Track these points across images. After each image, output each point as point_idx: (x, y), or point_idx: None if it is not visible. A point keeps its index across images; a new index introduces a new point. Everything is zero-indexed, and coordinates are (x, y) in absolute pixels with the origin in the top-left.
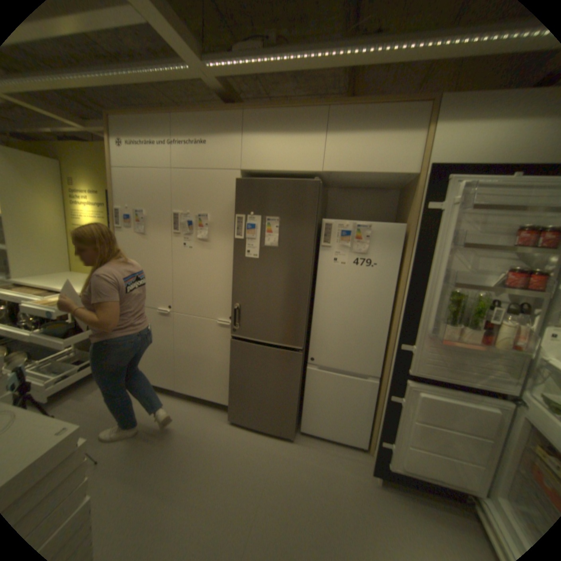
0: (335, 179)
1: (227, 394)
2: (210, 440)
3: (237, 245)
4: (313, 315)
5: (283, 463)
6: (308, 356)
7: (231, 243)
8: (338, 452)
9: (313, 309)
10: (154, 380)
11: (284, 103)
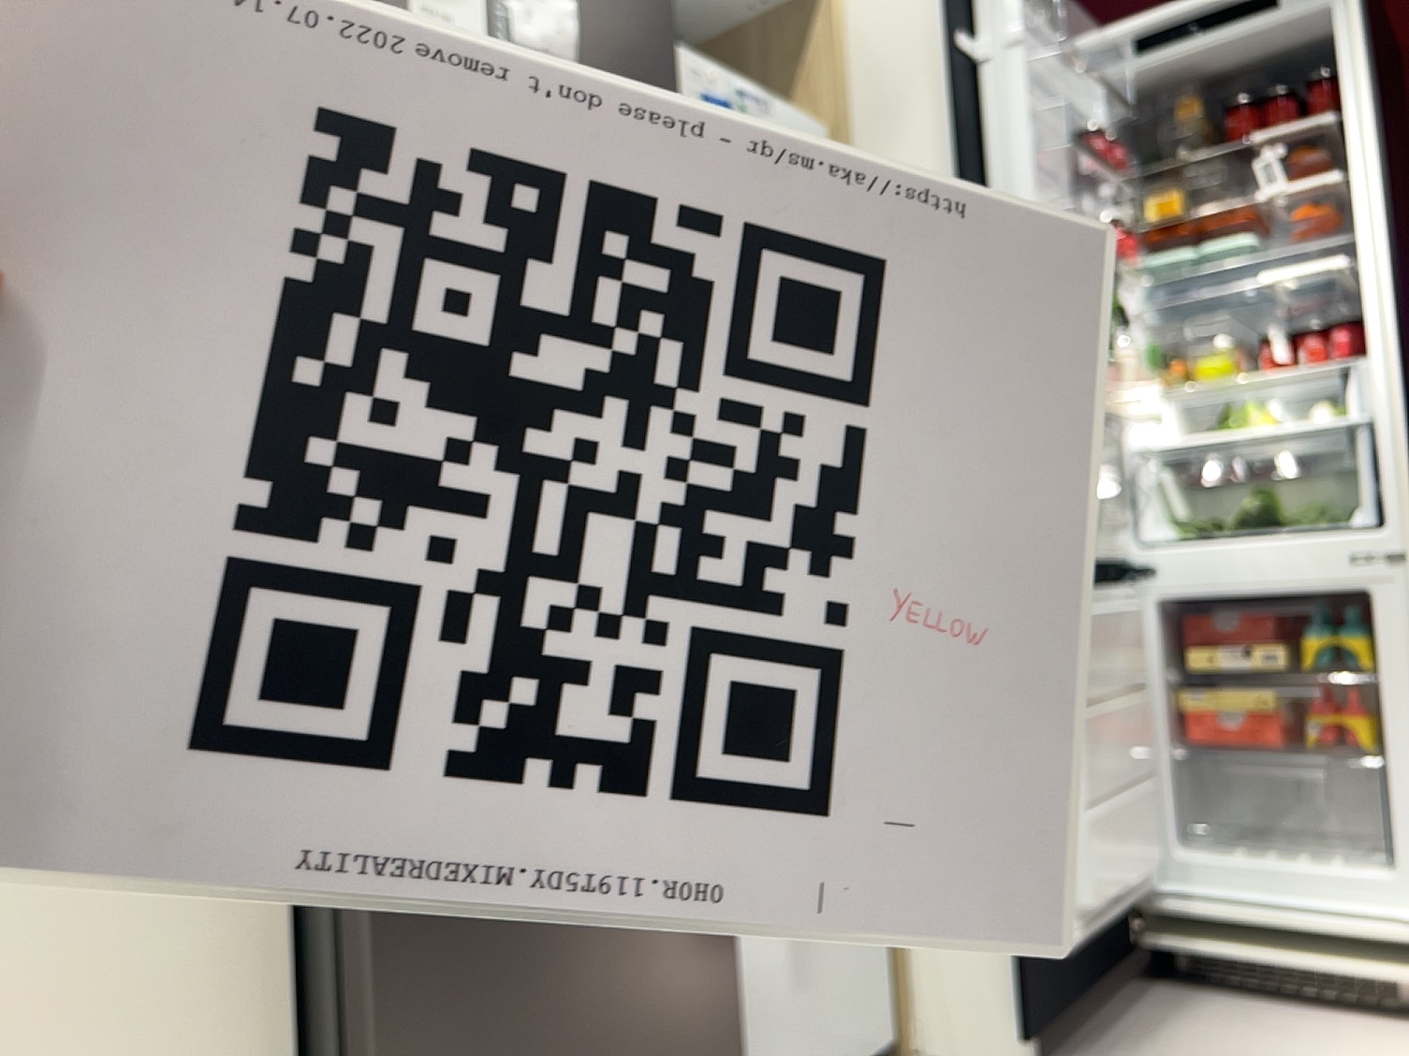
0: None
1: None
2: None
3: None
4: None
5: None
6: None
7: None
8: None
9: None
10: None
11: None
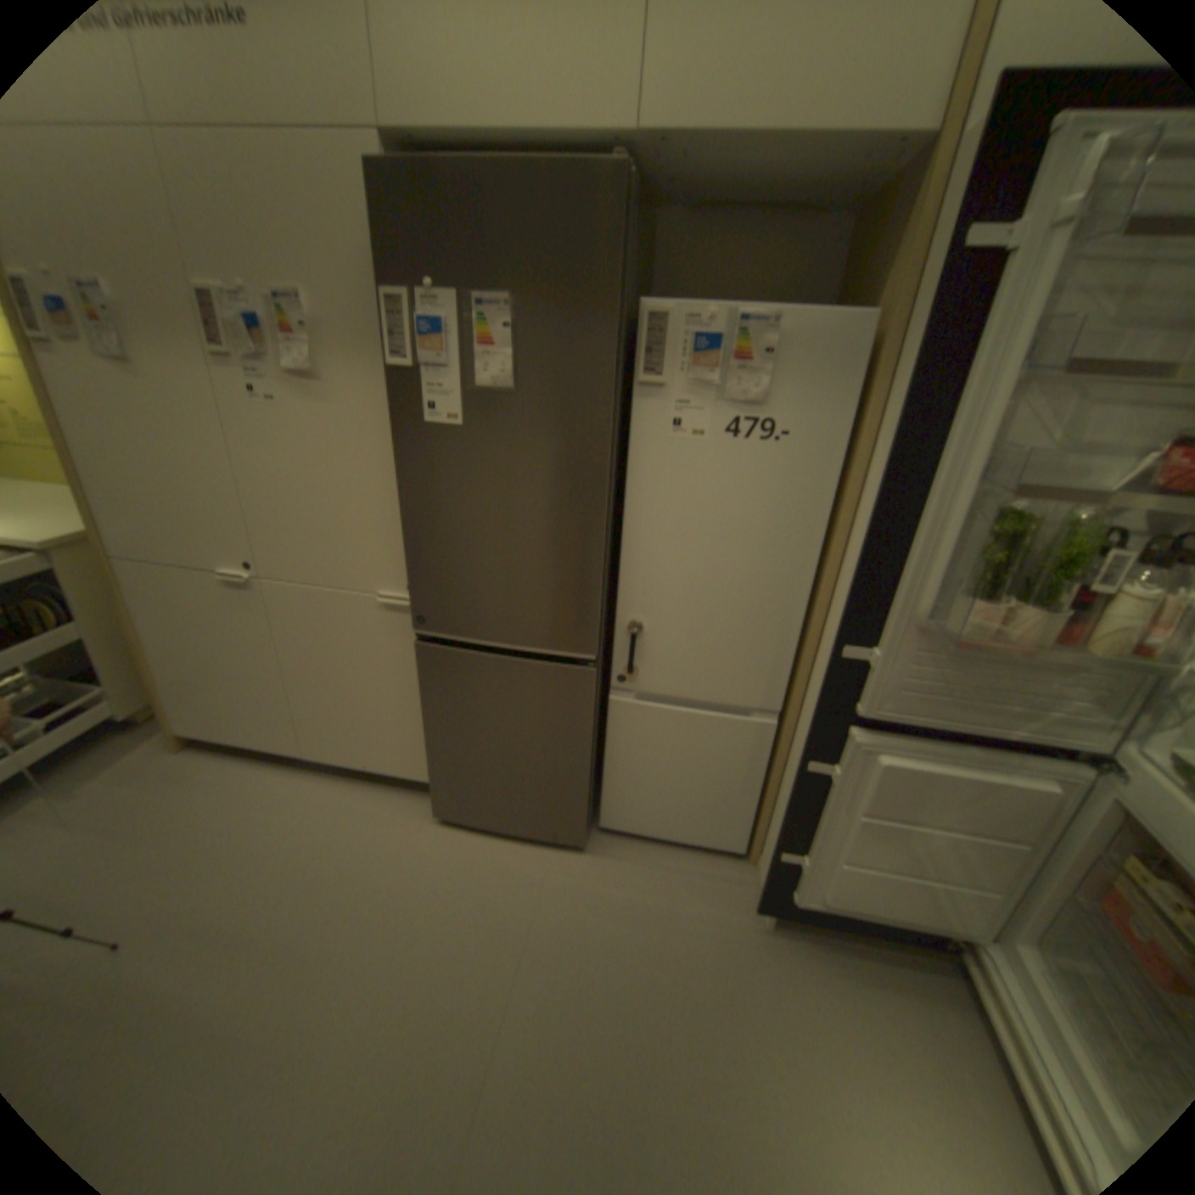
0: (678, 167)
1: (427, 761)
2: (395, 863)
3: (398, 385)
4: (621, 573)
5: (562, 900)
6: (612, 670)
7: (383, 381)
8: (682, 864)
9: (622, 558)
10: (249, 737)
11: None
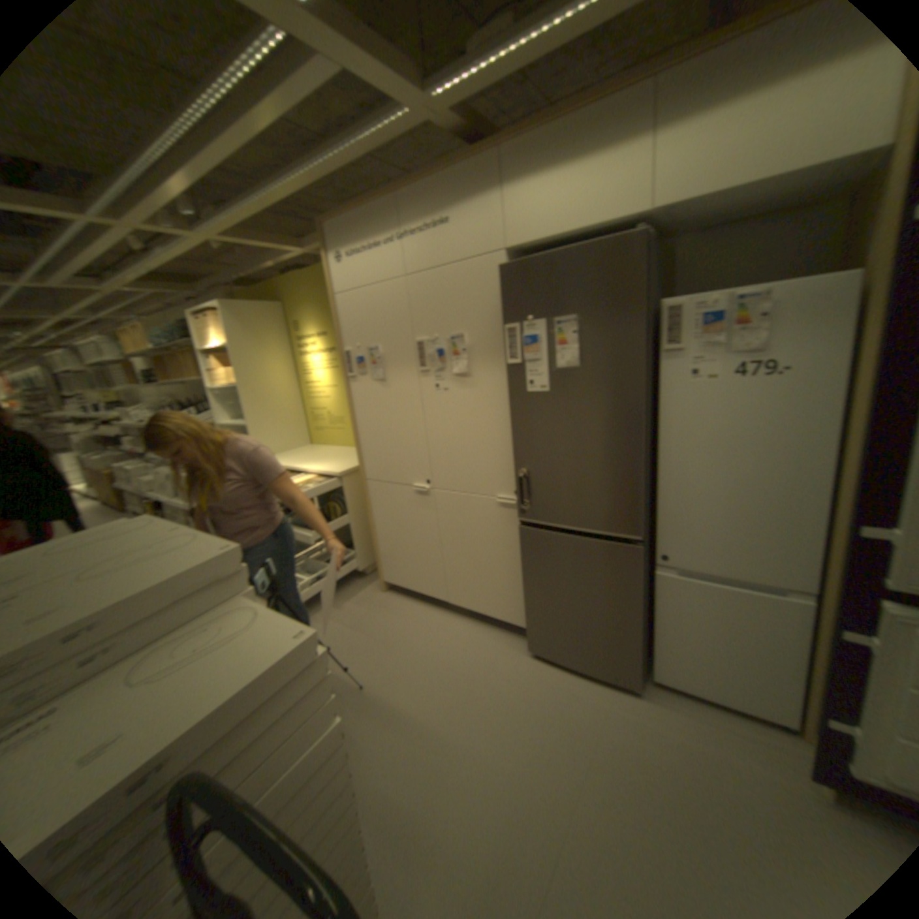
0: (683, 216)
1: (523, 612)
2: (503, 677)
3: (511, 374)
4: (659, 480)
5: (624, 729)
6: (657, 553)
7: (502, 373)
8: (732, 726)
9: (659, 469)
10: (420, 586)
11: (565, 106)
